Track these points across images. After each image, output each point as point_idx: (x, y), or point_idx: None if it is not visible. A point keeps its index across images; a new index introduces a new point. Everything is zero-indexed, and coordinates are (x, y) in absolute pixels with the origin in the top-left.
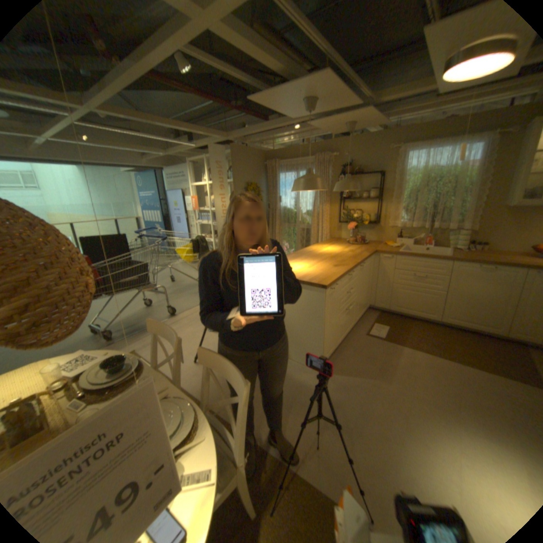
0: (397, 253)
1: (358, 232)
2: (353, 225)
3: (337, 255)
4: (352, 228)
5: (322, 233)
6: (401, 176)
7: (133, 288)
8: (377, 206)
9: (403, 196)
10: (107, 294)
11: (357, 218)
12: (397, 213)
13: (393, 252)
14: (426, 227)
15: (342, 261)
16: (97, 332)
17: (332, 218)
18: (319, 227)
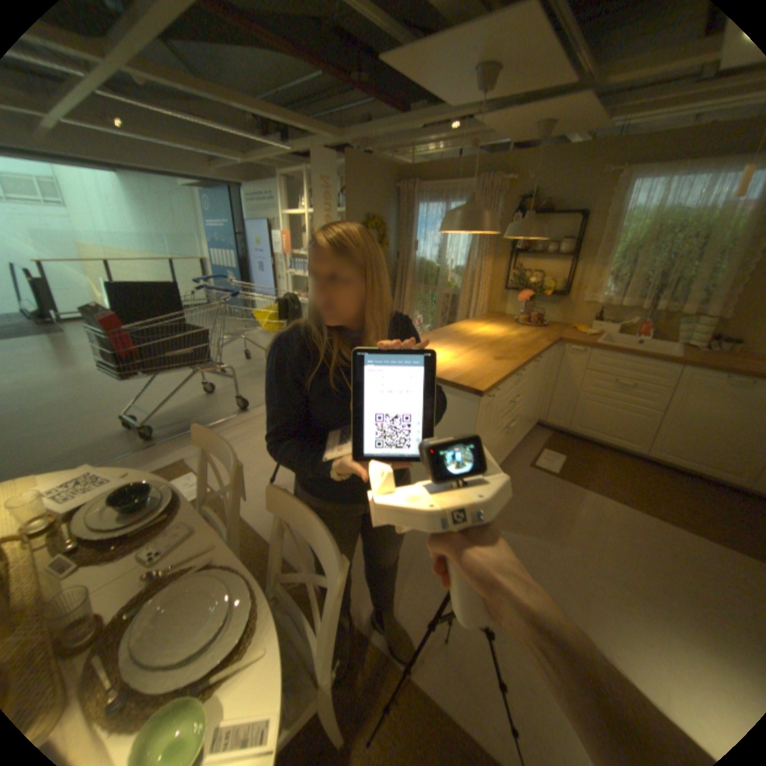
0: (594, 345)
1: (534, 307)
2: (527, 294)
3: (498, 341)
4: (525, 300)
5: (477, 304)
6: (616, 221)
7: (185, 367)
8: (570, 268)
9: (615, 254)
10: (145, 372)
11: (535, 284)
12: (600, 280)
13: (587, 344)
14: (644, 307)
15: (507, 352)
16: (129, 427)
17: (494, 281)
18: (473, 294)
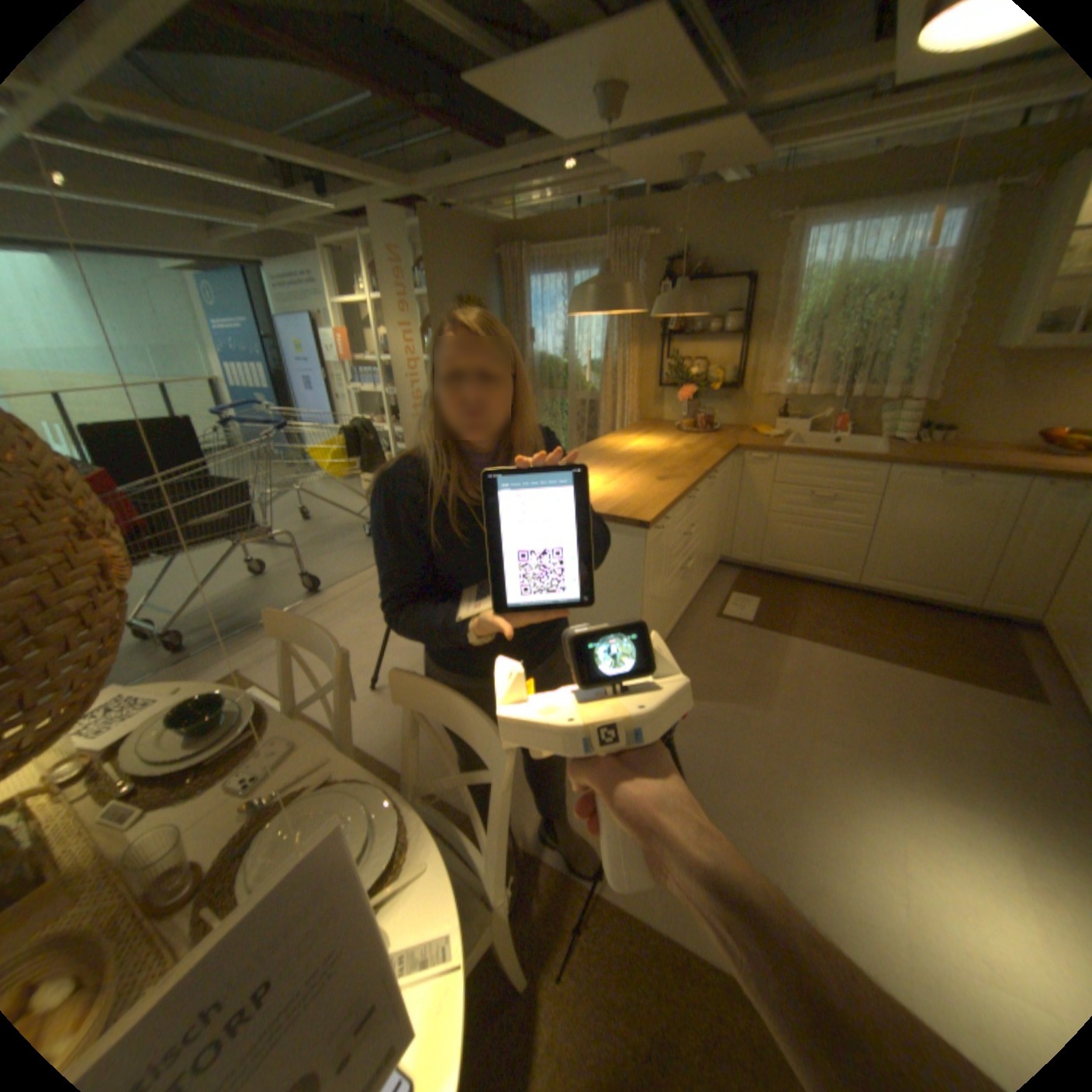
0: (780, 450)
1: (699, 408)
2: (689, 391)
3: (659, 457)
4: (687, 399)
5: (624, 410)
6: (792, 285)
7: (221, 538)
8: (740, 351)
9: (794, 328)
10: (161, 553)
11: (698, 376)
12: (779, 365)
13: (771, 449)
14: (836, 396)
15: (672, 469)
16: (147, 635)
17: (644, 377)
18: (618, 398)
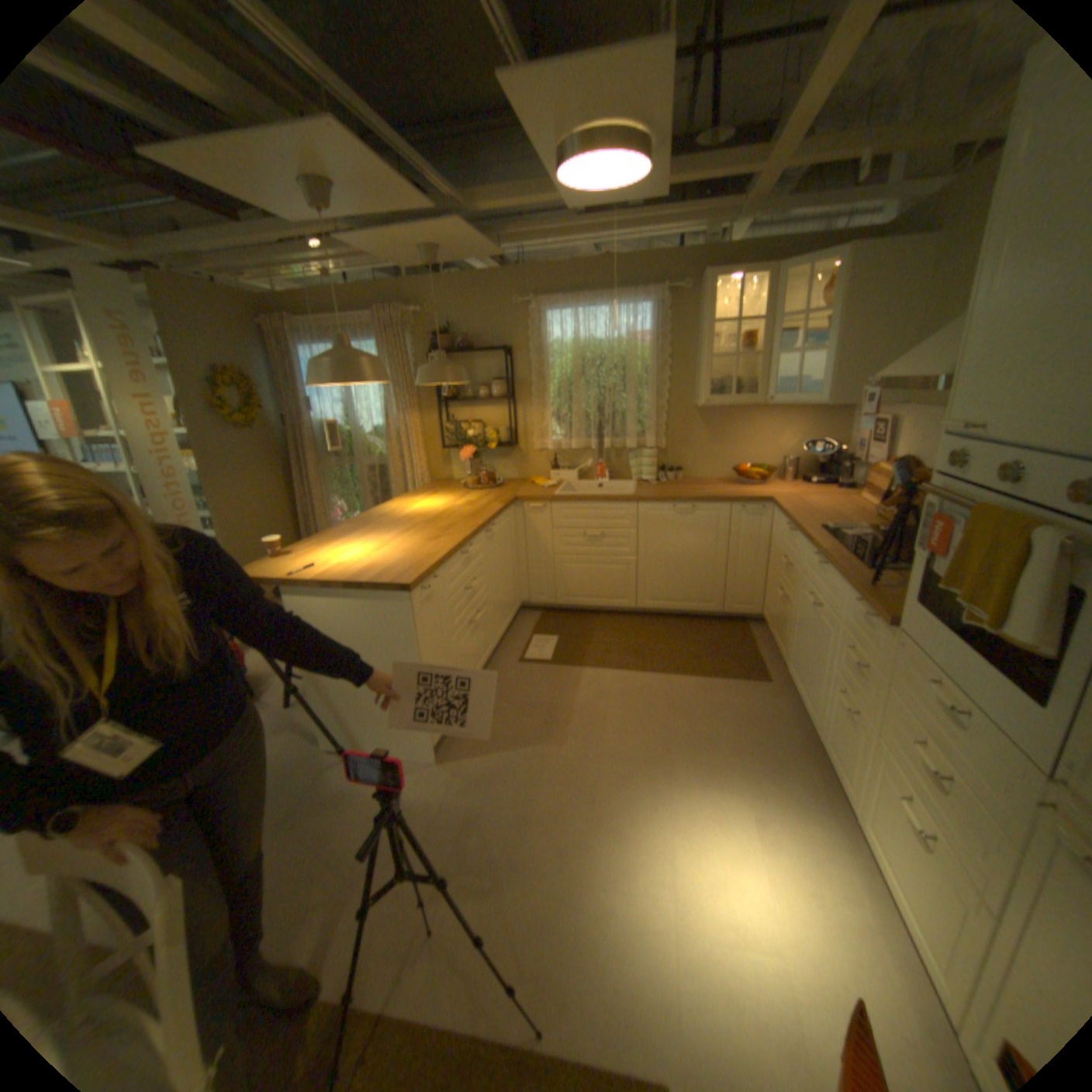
0: (551, 499)
1: (483, 466)
2: (470, 451)
3: (440, 516)
4: (469, 459)
5: (414, 472)
6: (541, 358)
7: None
8: (508, 414)
9: (549, 394)
10: None
11: (476, 437)
12: (544, 424)
13: (544, 499)
14: (592, 448)
15: (449, 527)
16: None
17: (429, 440)
18: (406, 461)
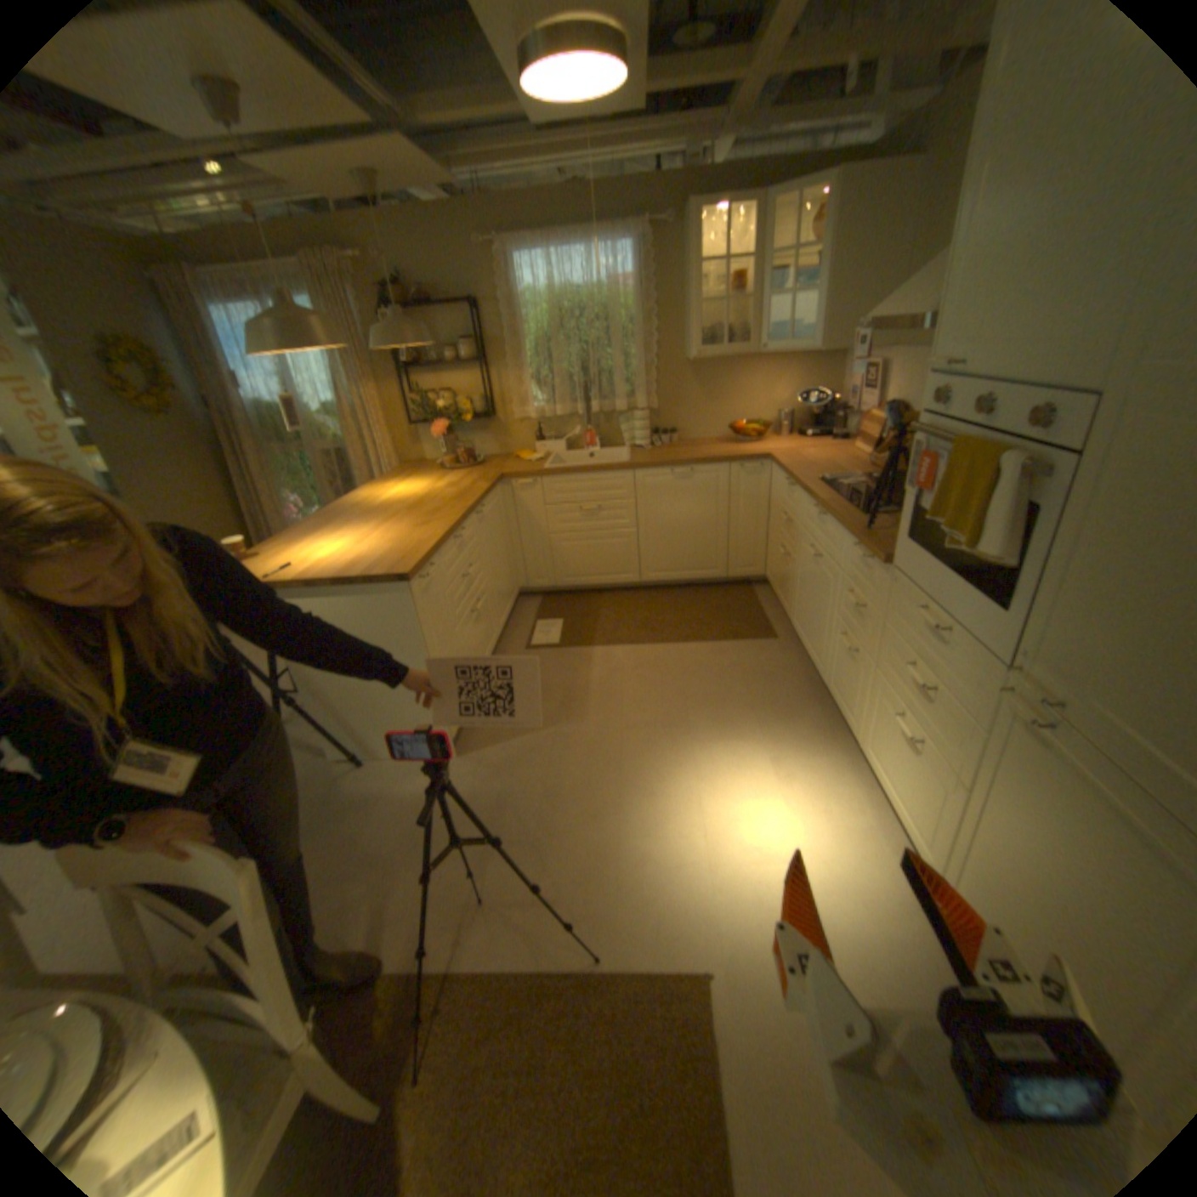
0: (541, 473)
1: (458, 442)
2: (441, 426)
3: (420, 501)
4: (442, 435)
5: (378, 455)
6: (511, 310)
7: None
8: (481, 379)
9: (524, 353)
10: None
11: (446, 409)
12: (523, 389)
13: (533, 473)
14: (578, 414)
15: (434, 511)
16: None
17: (390, 415)
18: (366, 442)
